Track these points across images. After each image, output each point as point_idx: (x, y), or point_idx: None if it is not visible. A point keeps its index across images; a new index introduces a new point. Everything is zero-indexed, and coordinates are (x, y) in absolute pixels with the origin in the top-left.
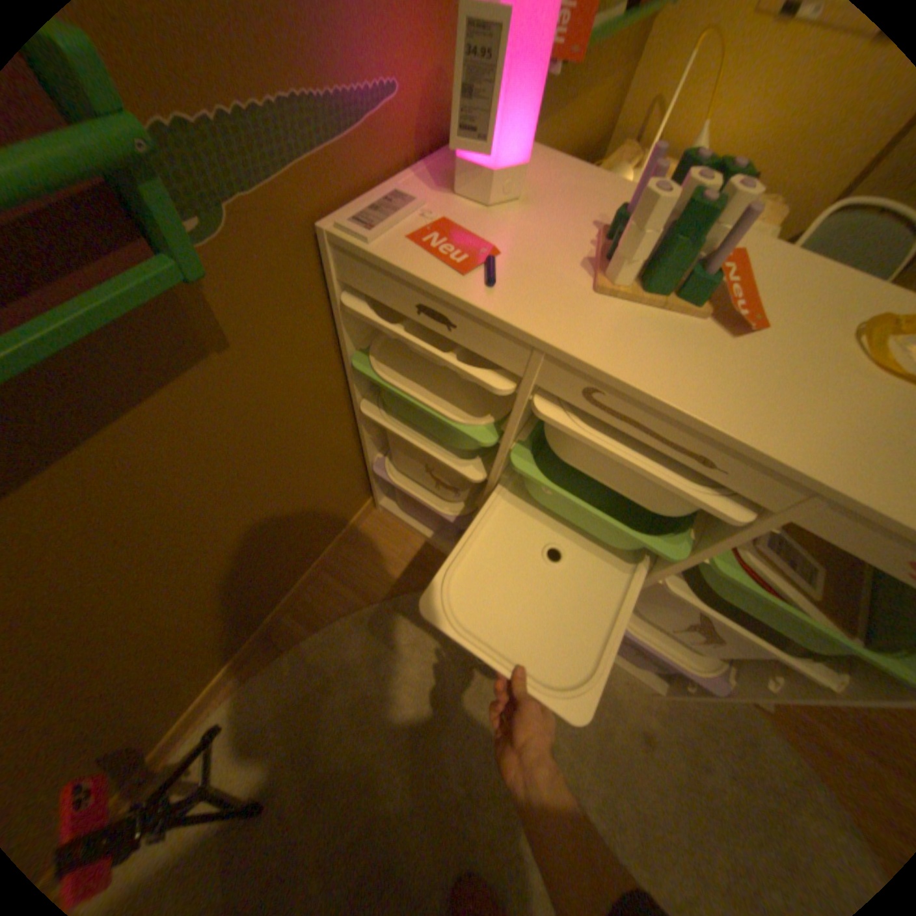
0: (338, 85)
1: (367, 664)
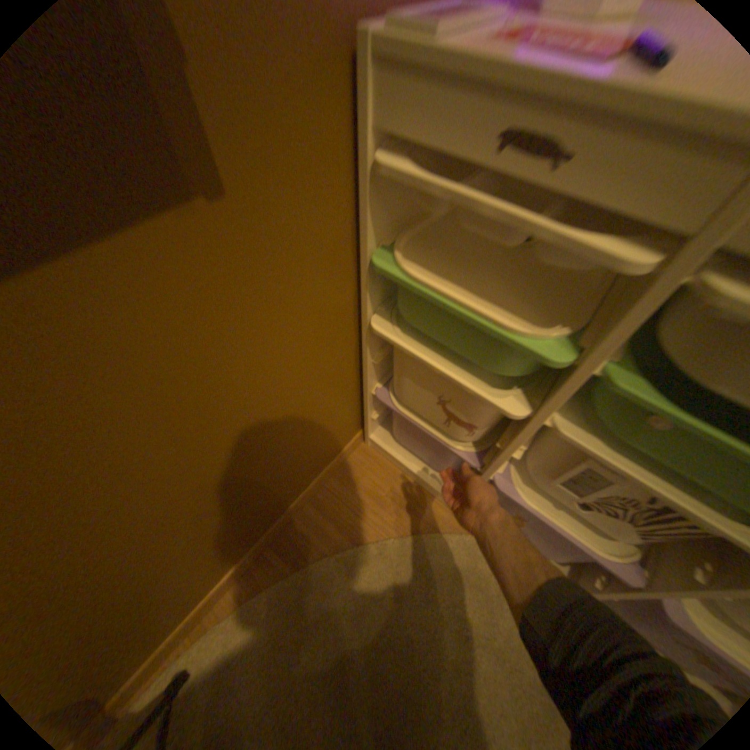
0: None
1: (349, 617)
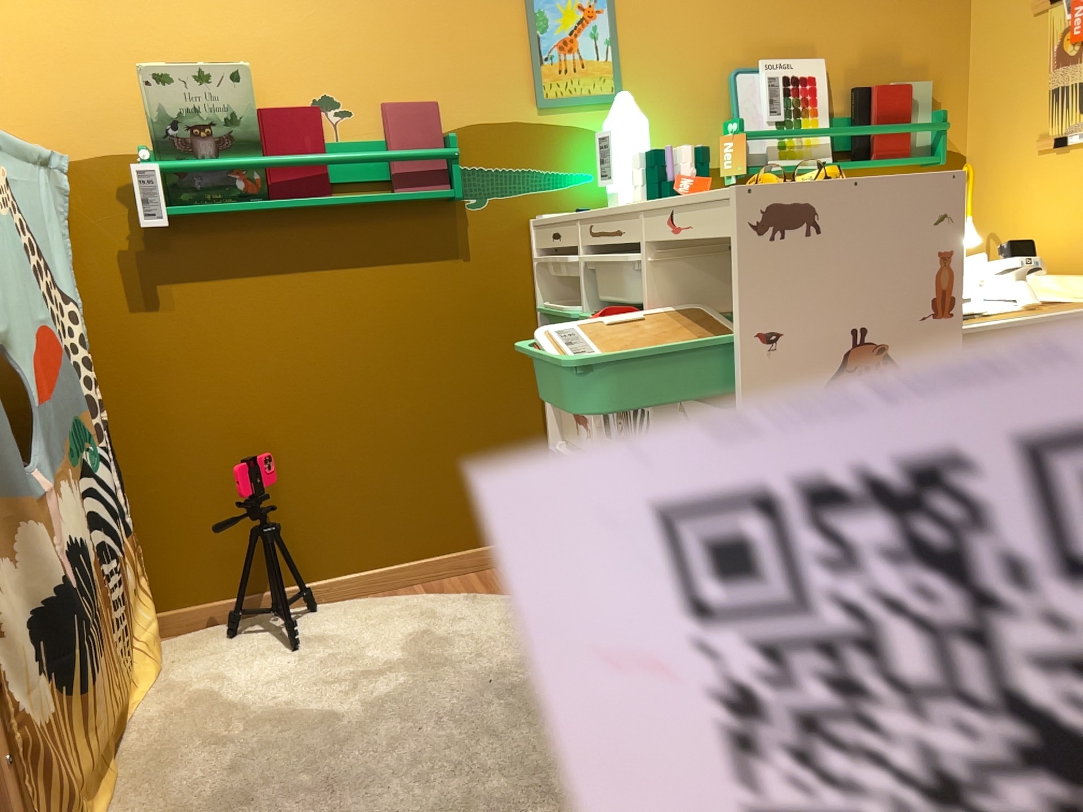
0: (553, 170)
1: (450, 619)
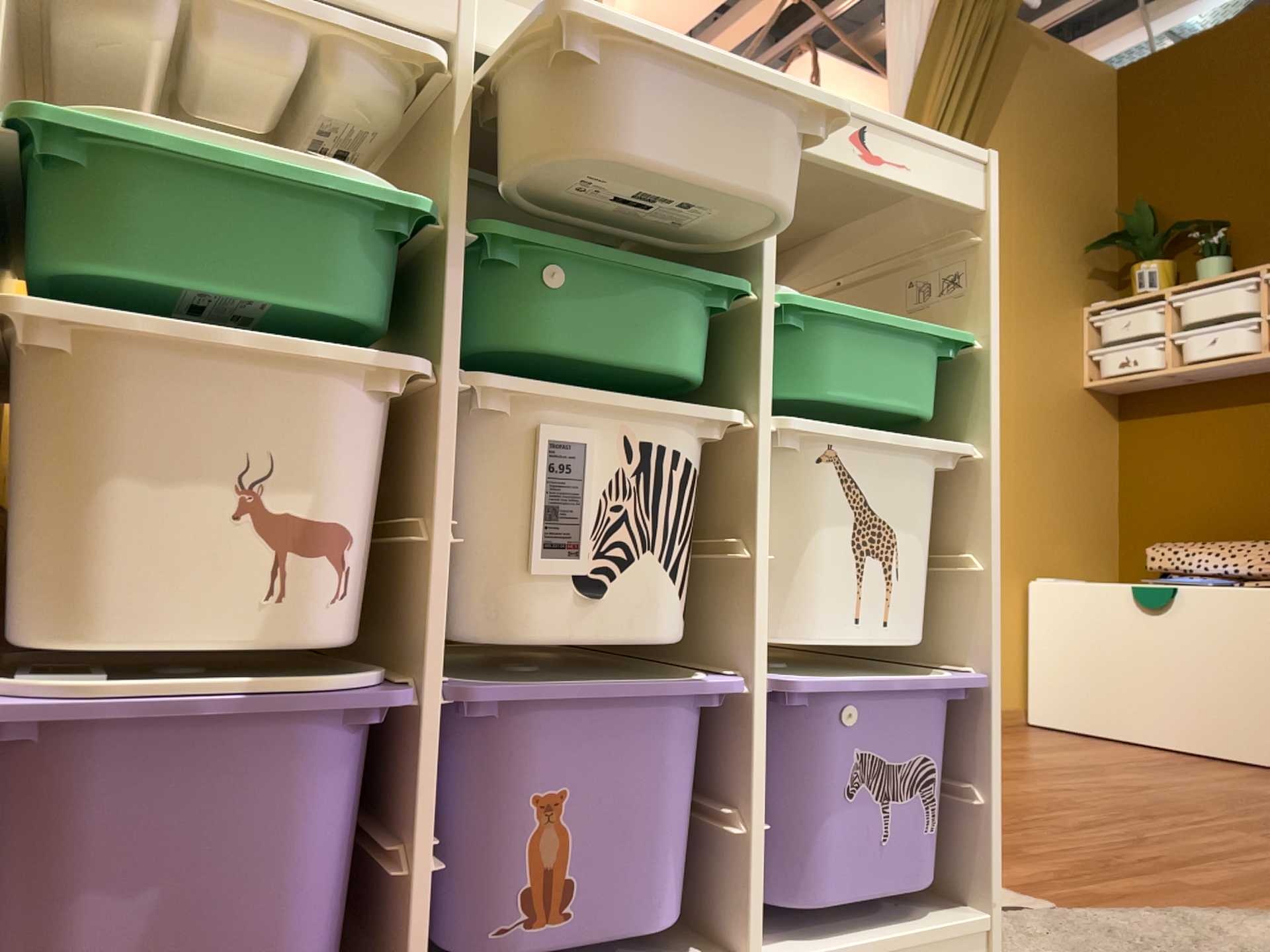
0: None
1: None
